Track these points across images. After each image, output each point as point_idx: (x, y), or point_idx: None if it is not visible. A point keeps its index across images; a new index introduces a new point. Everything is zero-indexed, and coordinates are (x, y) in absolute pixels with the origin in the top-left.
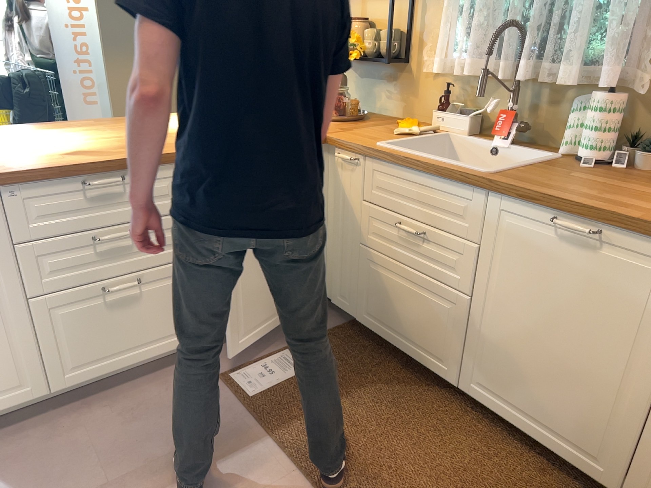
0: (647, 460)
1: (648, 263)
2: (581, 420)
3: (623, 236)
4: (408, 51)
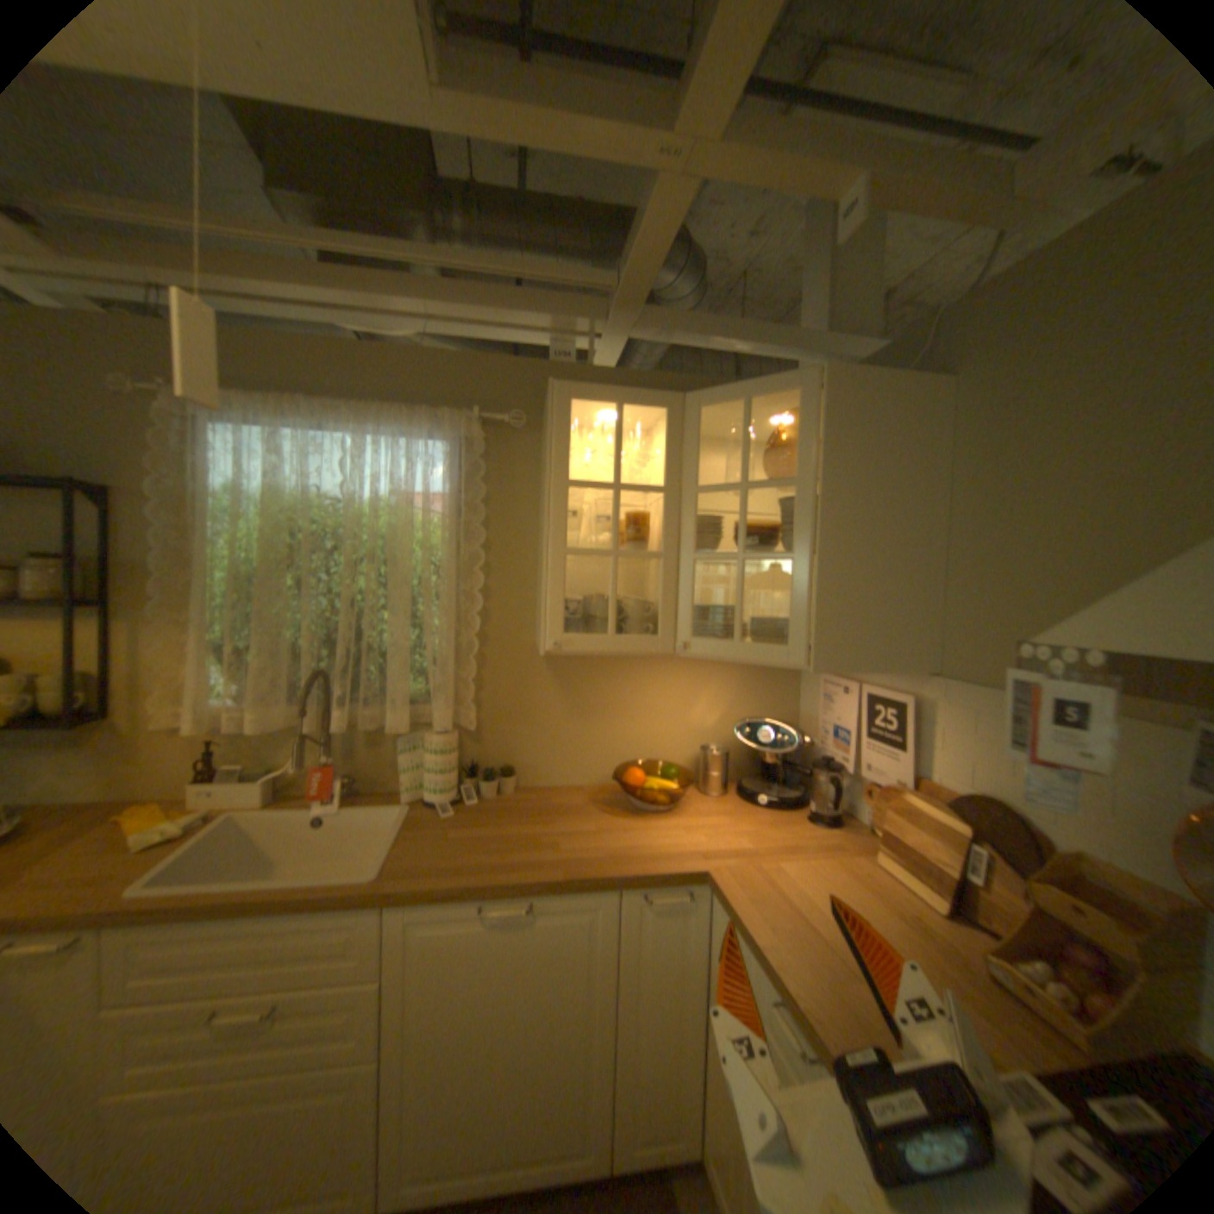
0: (625, 1111)
1: (580, 917)
2: (555, 1121)
3: (553, 900)
4: (109, 697)
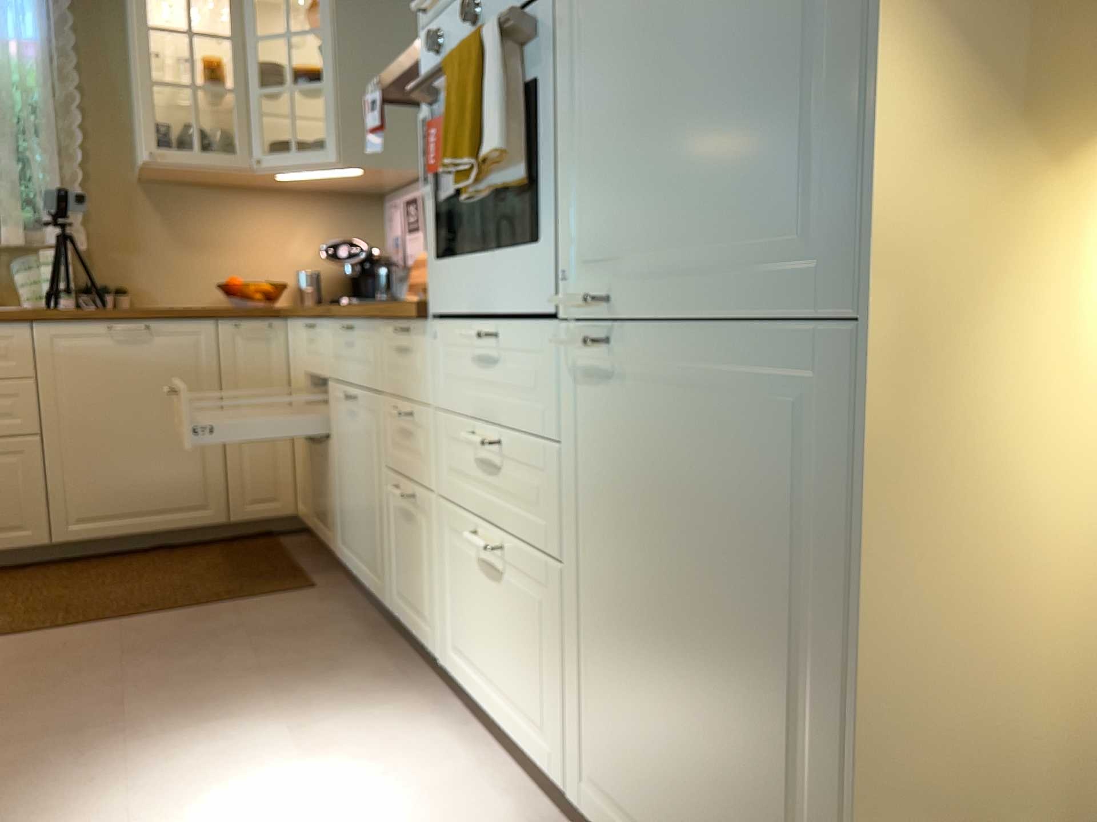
0: (234, 477)
1: (185, 337)
2: (181, 483)
3: (163, 324)
4: None
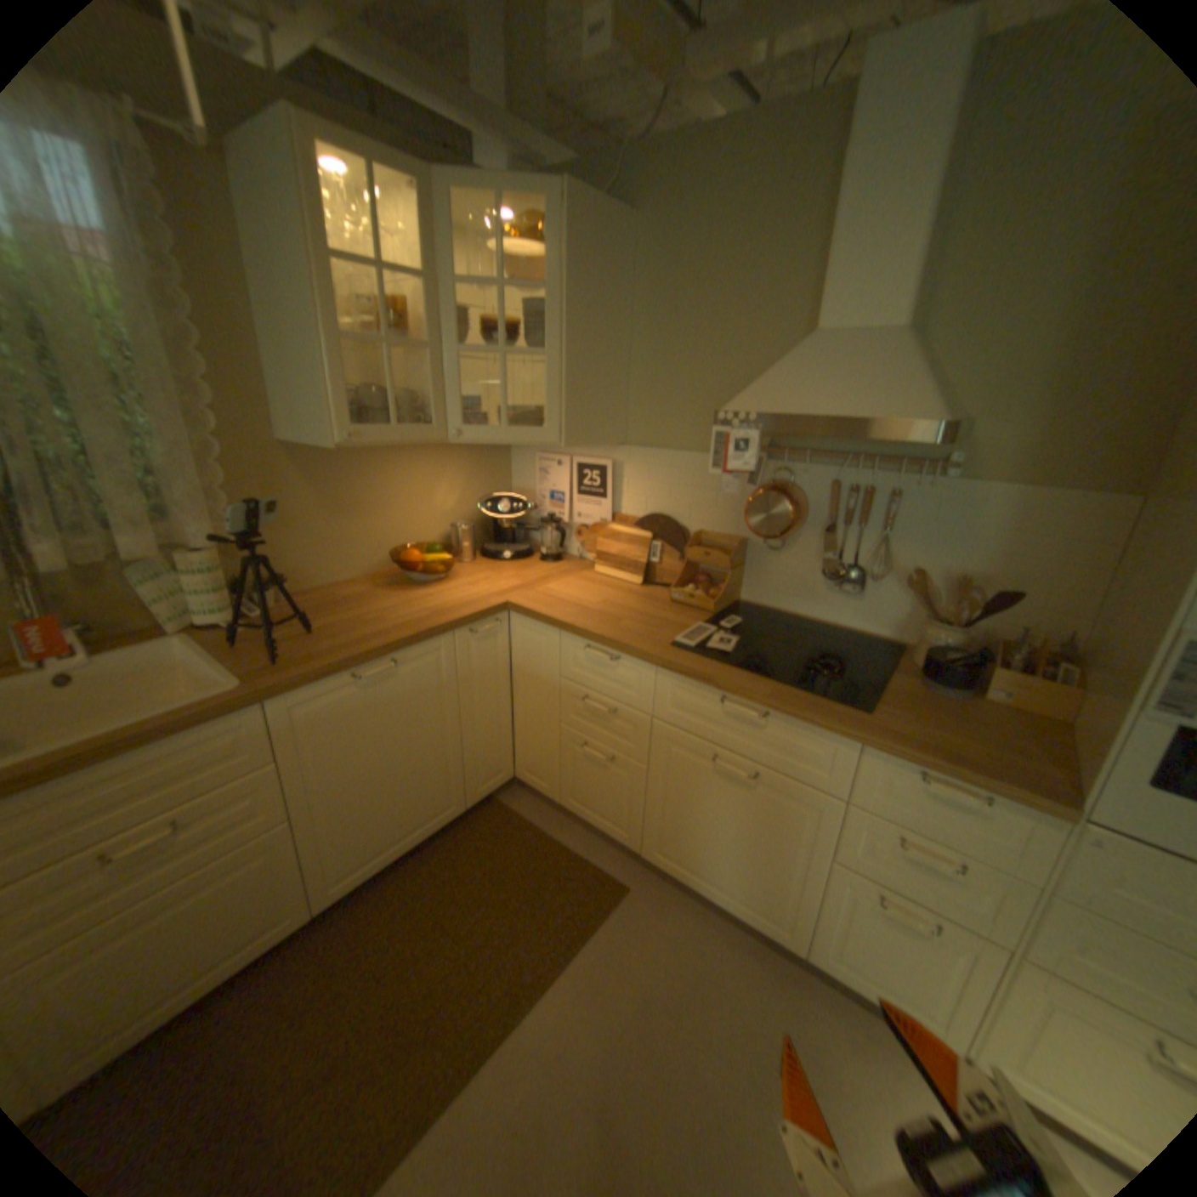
0: (471, 772)
1: (428, 659)
2: (430, 798)
3: (408, 653)
4: None
